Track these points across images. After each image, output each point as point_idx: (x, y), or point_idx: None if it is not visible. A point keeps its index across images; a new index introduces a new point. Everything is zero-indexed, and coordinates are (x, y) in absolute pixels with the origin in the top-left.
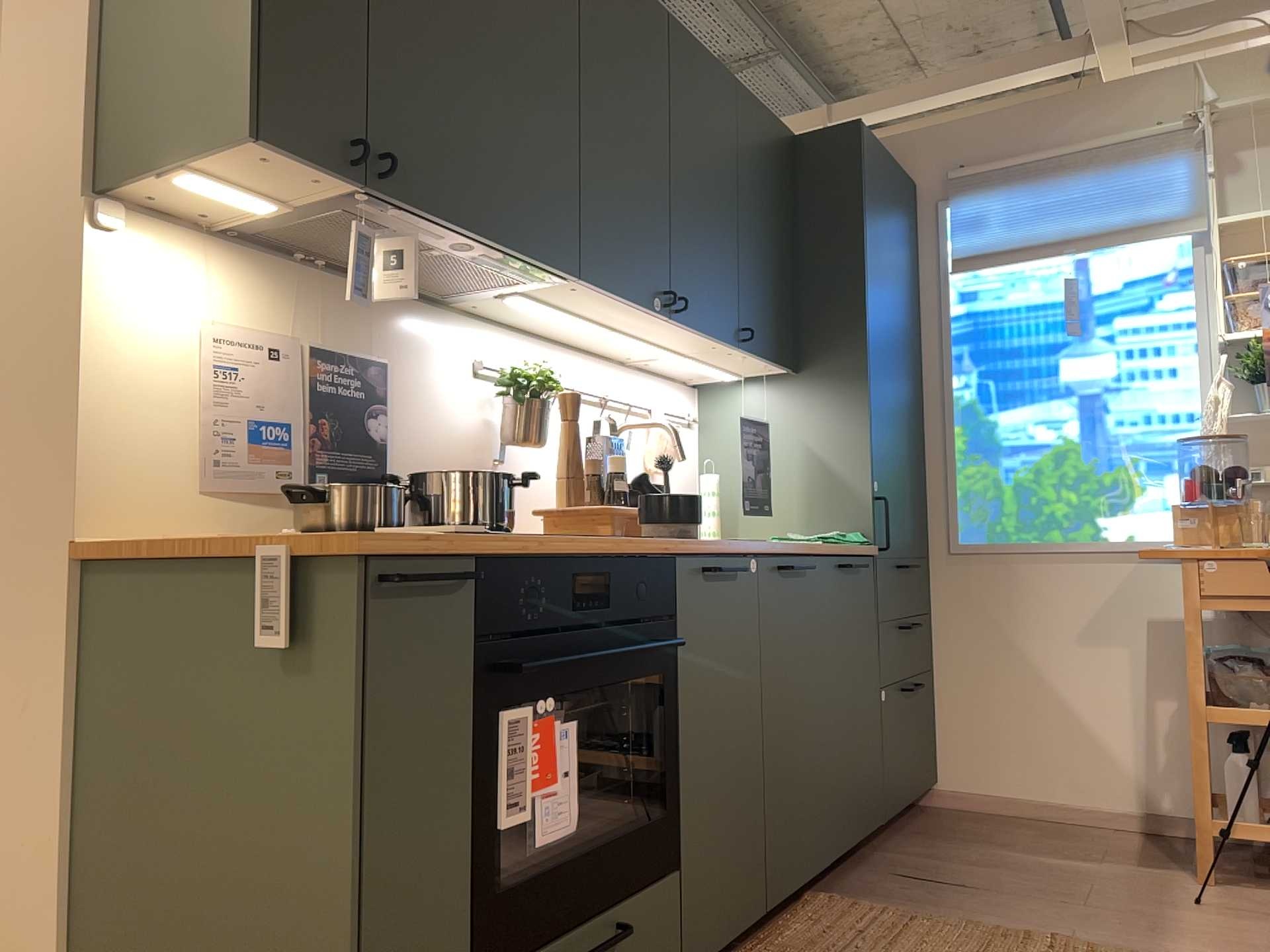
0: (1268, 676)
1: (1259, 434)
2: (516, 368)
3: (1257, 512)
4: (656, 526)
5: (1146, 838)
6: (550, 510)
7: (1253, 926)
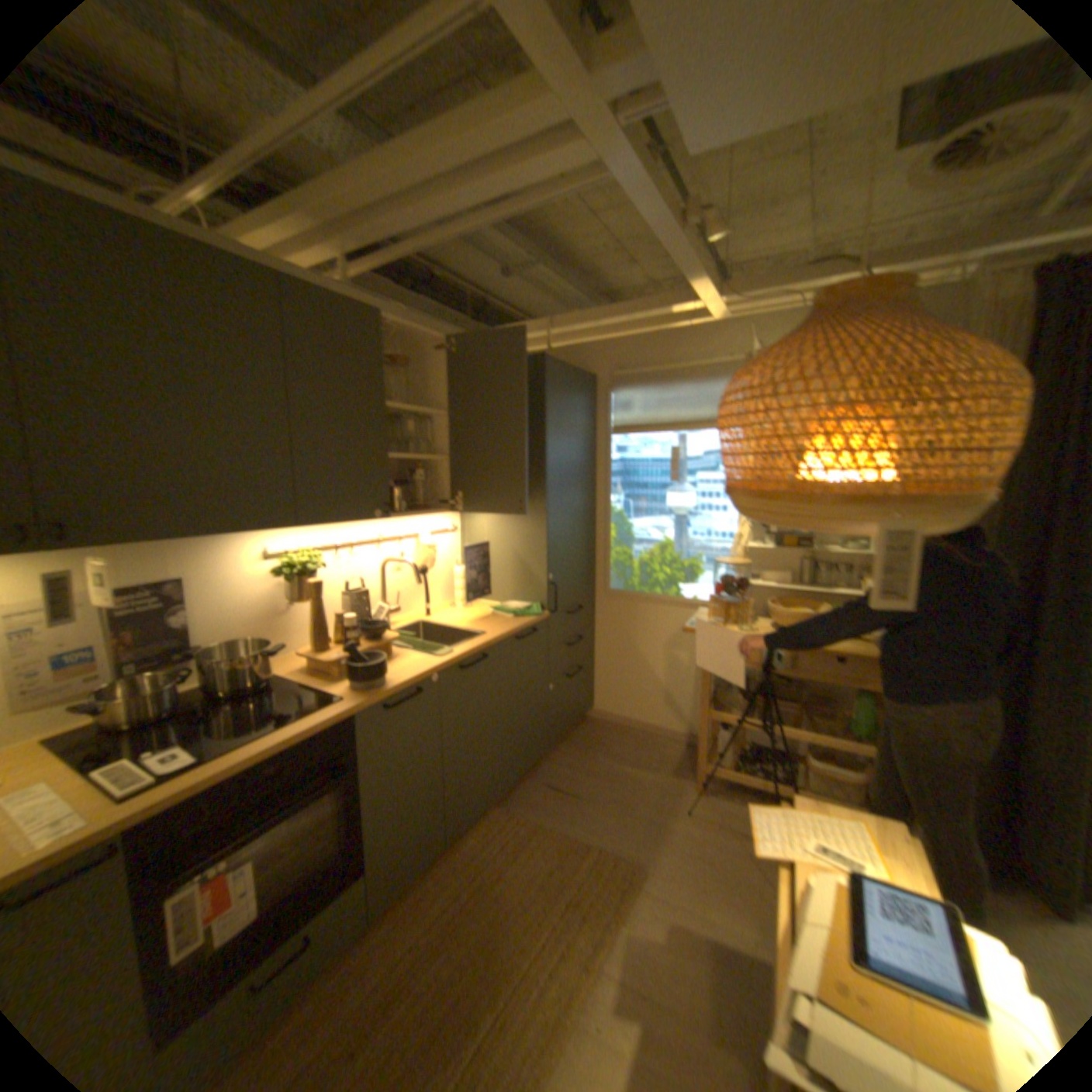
0: (744, 696)
1: (765, 551)
2: (290, 557)
3: (751, 606)
4: (350, 685)
5: (686, 751)
6: (304, 657)
7: (708, 838)
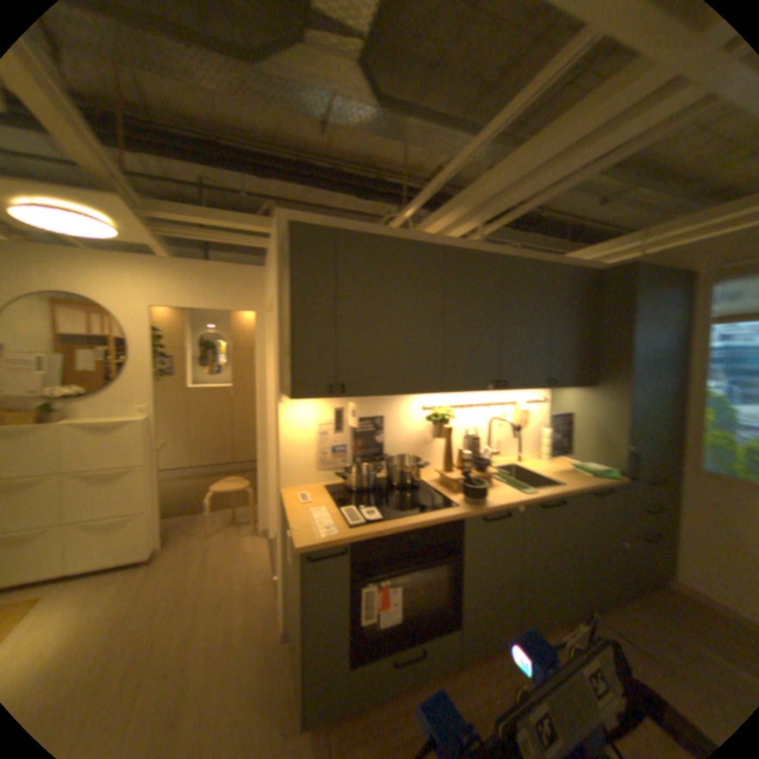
0: None
1: None
2: (434, 409)
3: None
4: (463, 497)
5: None
6: (436, 472)
7: None
